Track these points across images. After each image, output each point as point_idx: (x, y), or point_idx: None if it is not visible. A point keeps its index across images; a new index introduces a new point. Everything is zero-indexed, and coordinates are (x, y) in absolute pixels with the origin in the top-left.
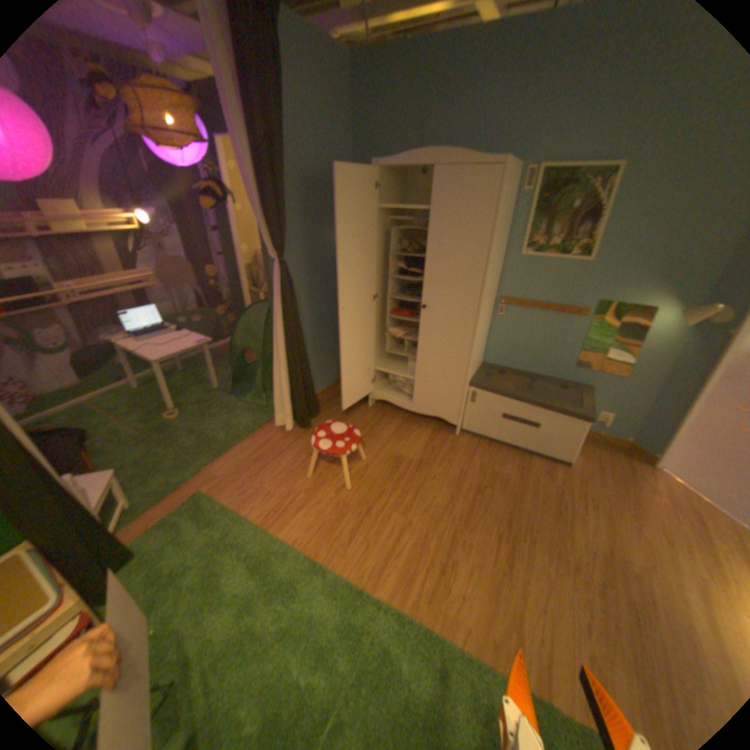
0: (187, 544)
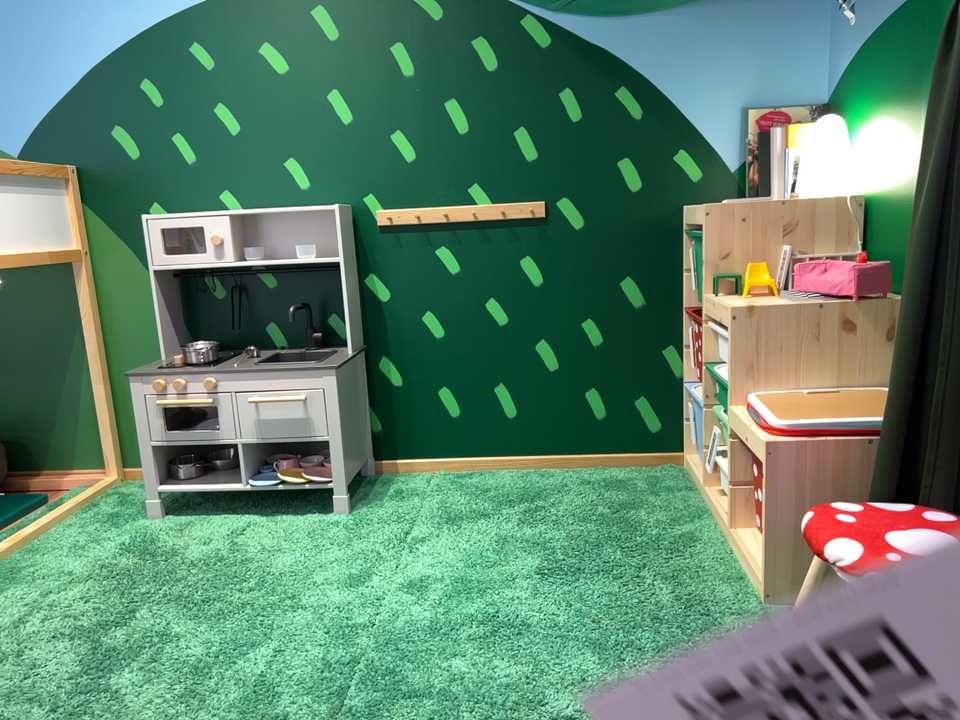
0: None
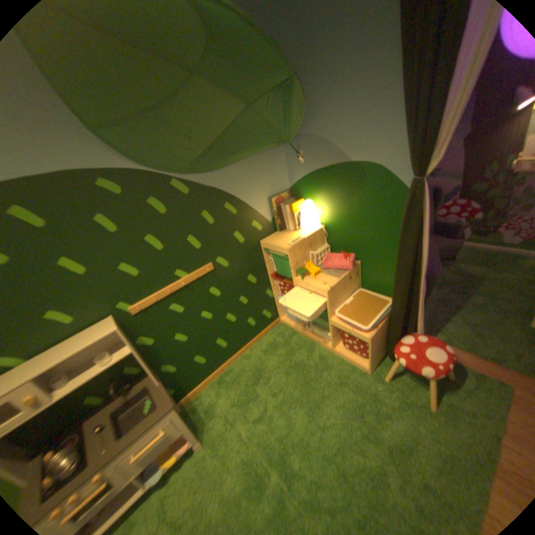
0: (447, 393)
